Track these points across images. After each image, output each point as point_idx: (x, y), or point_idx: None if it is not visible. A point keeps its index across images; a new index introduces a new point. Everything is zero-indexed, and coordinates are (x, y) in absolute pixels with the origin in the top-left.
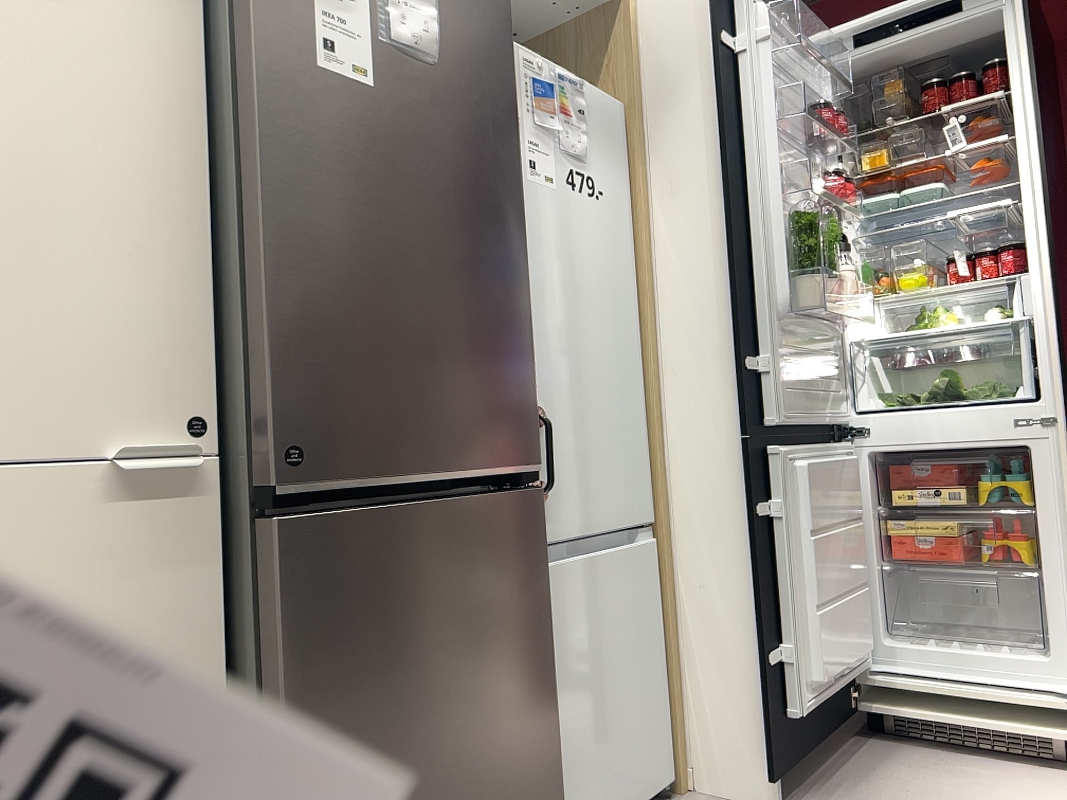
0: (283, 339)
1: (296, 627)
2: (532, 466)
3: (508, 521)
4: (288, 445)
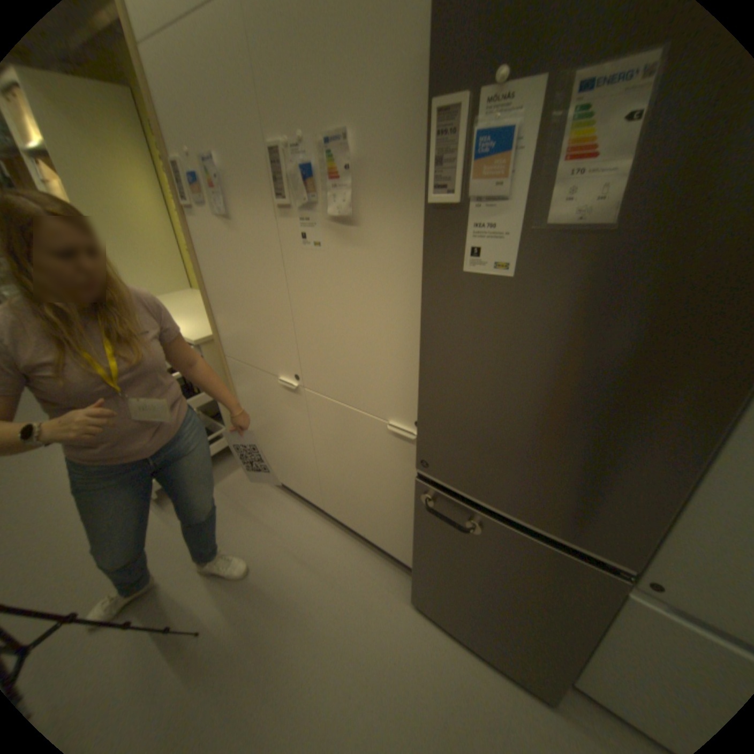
0: (426, 419)
1: (422, 513)
2: (625, 566)
3: (573, 571)
4: (424, 458)
